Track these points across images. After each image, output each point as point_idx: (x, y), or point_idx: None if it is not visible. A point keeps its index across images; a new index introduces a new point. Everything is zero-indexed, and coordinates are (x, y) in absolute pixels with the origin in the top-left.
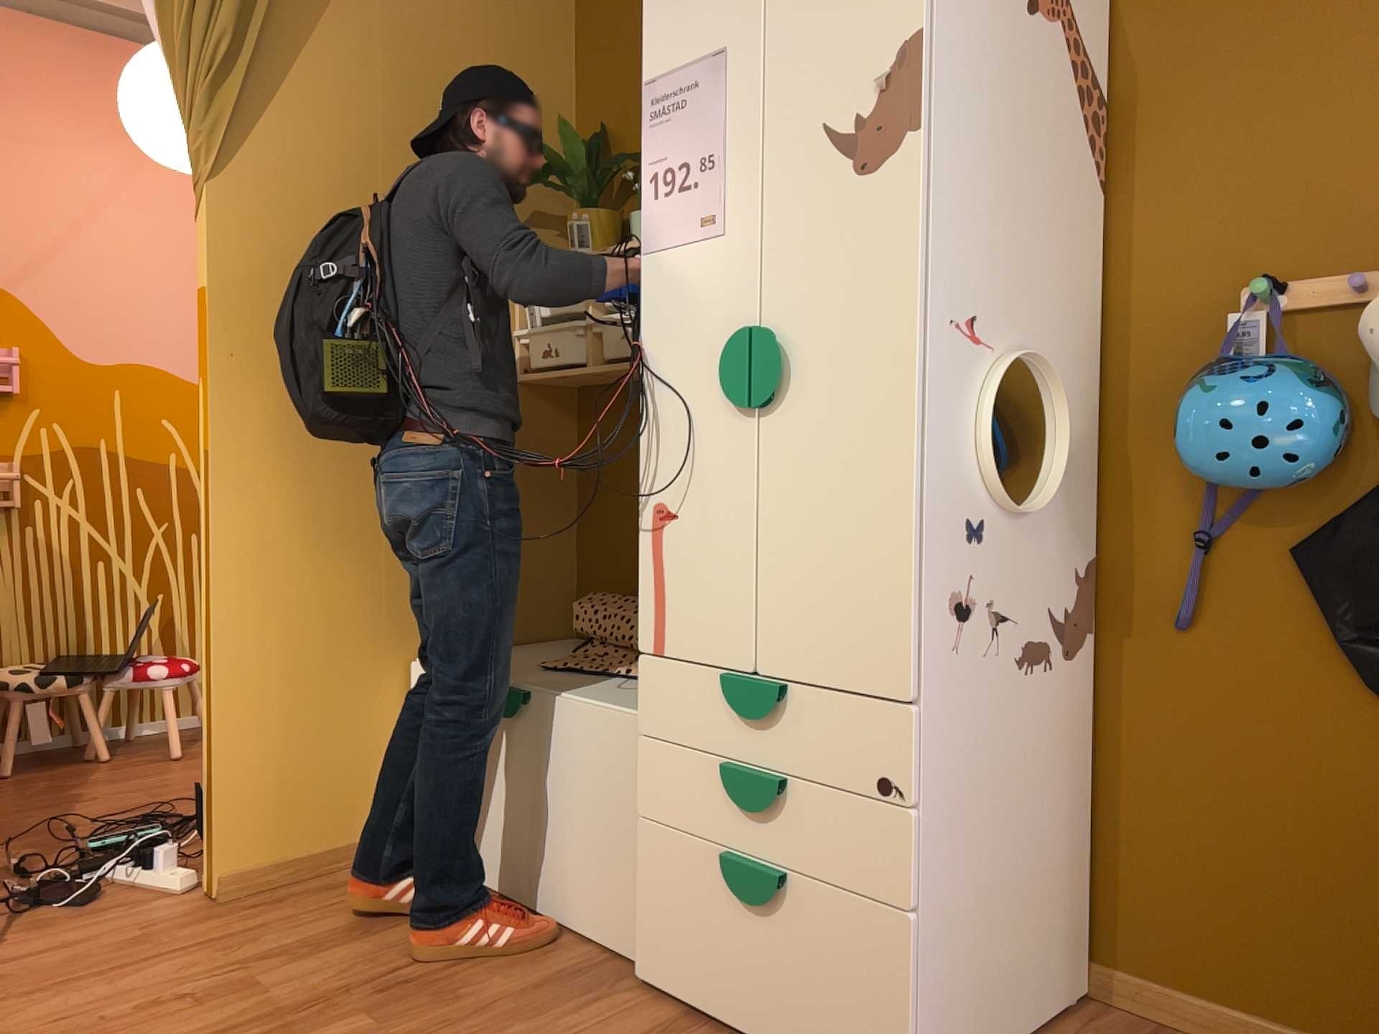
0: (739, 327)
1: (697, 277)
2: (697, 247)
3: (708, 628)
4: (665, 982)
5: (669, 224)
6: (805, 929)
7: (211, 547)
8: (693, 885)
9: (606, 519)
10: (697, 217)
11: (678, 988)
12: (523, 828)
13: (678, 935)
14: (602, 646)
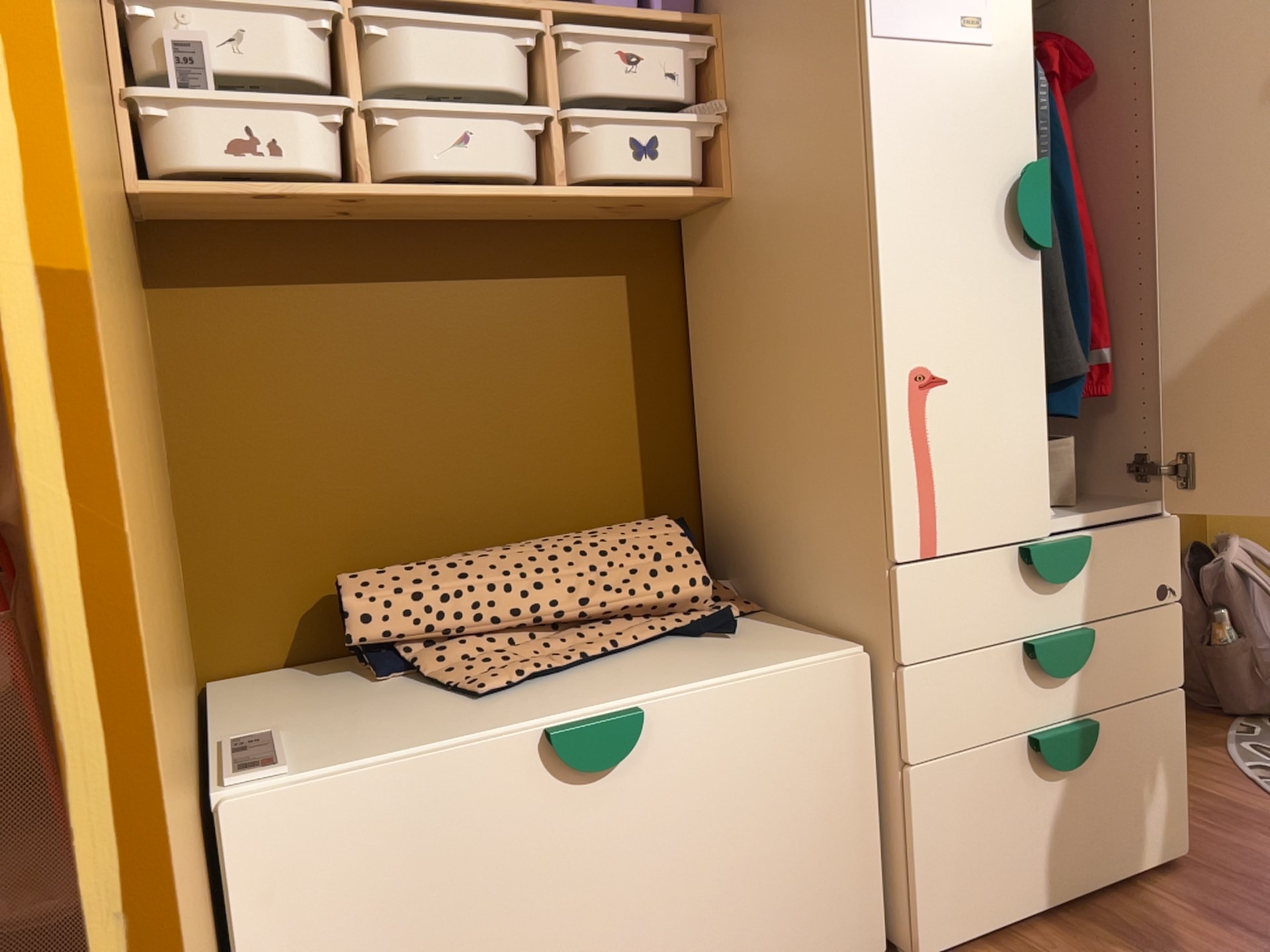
0: (1019, 160)
1: (961, 89)
2: (959, 51)
3: (998, 503)
4: (964, 930)
5: (917, 9)
6: (1107, 757)
7: (115, 647)
8: (993, 796)
9: (270, 457)
10: (958, 15)
11: (980, 925)
12: (643, 928)
13: (977, 866)
14: (461, 641)
